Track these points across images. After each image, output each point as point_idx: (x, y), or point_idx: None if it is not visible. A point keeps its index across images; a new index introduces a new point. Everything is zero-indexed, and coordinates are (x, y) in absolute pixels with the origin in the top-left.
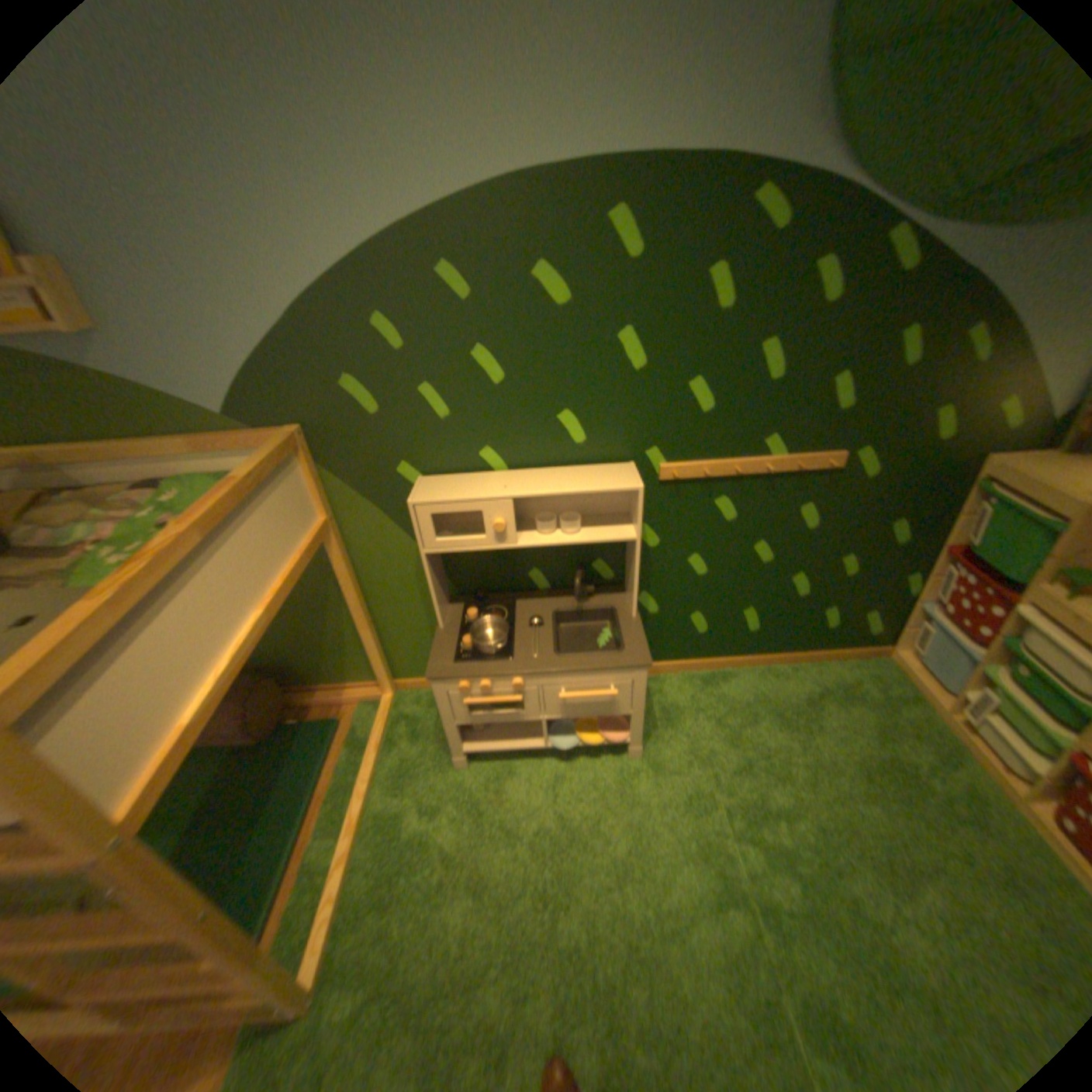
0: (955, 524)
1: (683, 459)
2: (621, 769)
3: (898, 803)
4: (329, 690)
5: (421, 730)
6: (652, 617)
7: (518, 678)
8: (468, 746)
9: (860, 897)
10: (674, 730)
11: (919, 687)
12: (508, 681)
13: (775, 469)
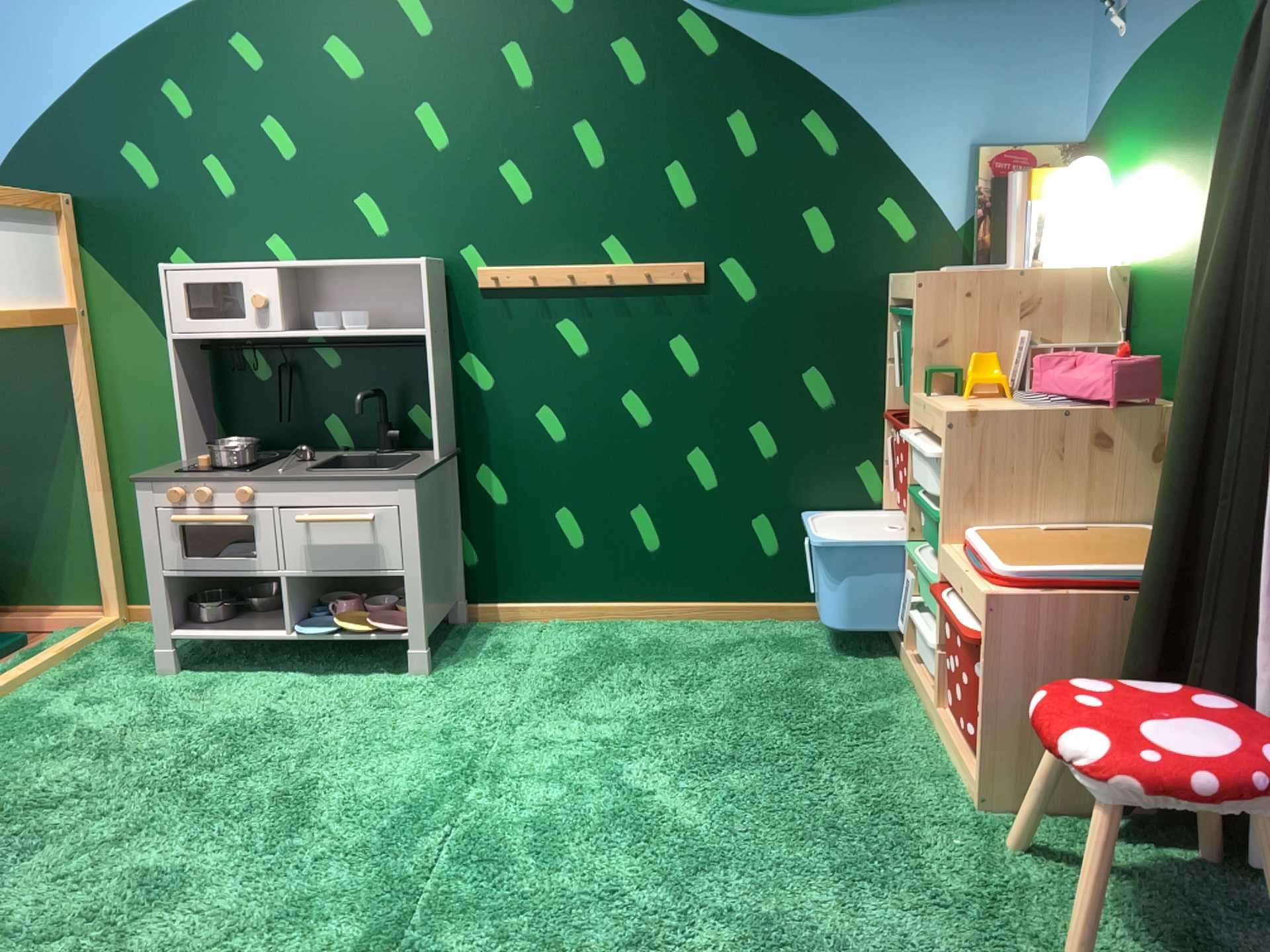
0: (884, 375)
1: (505, 260)
2: (392, 684)
3: (766, 720)
4: (33, 612)
5: (136, 648)
6: (499, 510)
7: (245, 488)
8: (180, 632)
9: (635, 777)
10: (497, 661)
11: (893, 640)
12: (232, 490)
13: (618, 278)
